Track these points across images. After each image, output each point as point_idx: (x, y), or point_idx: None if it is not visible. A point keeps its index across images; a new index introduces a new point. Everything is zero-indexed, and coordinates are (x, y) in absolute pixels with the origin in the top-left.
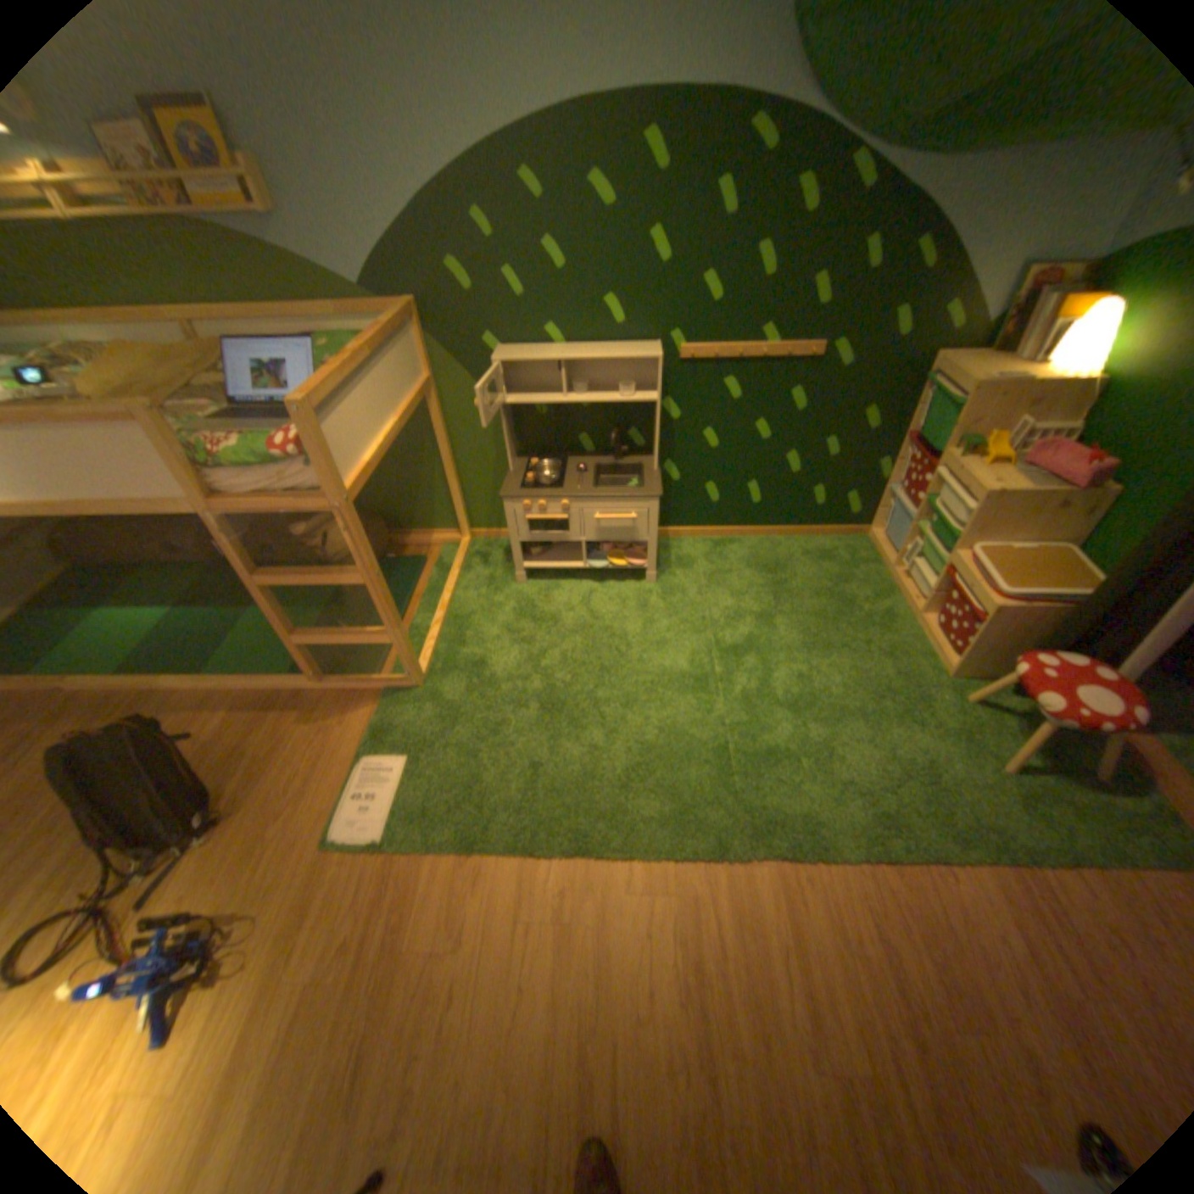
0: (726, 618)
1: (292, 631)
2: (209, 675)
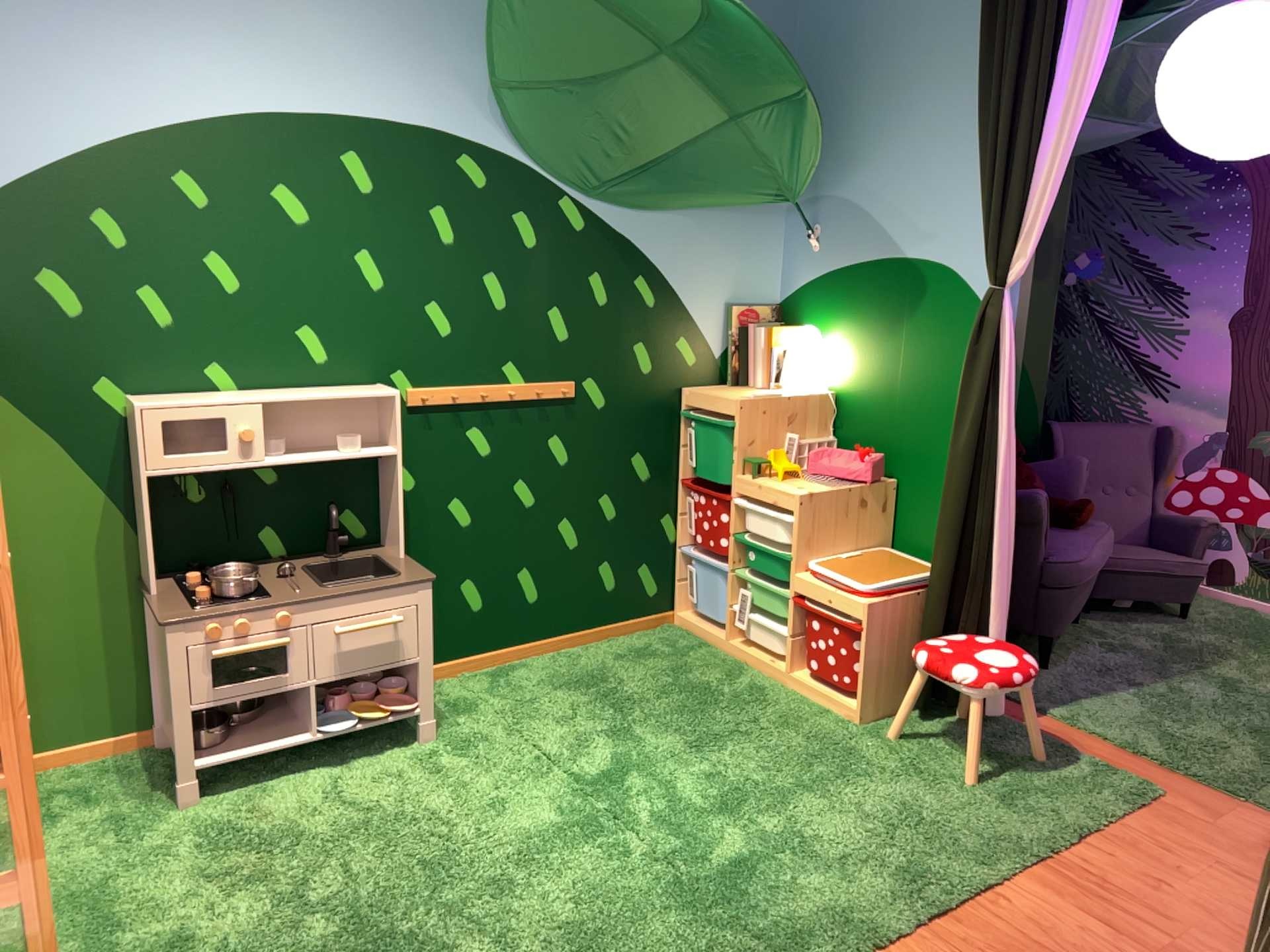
0: (569, 747)
1: None
2: None
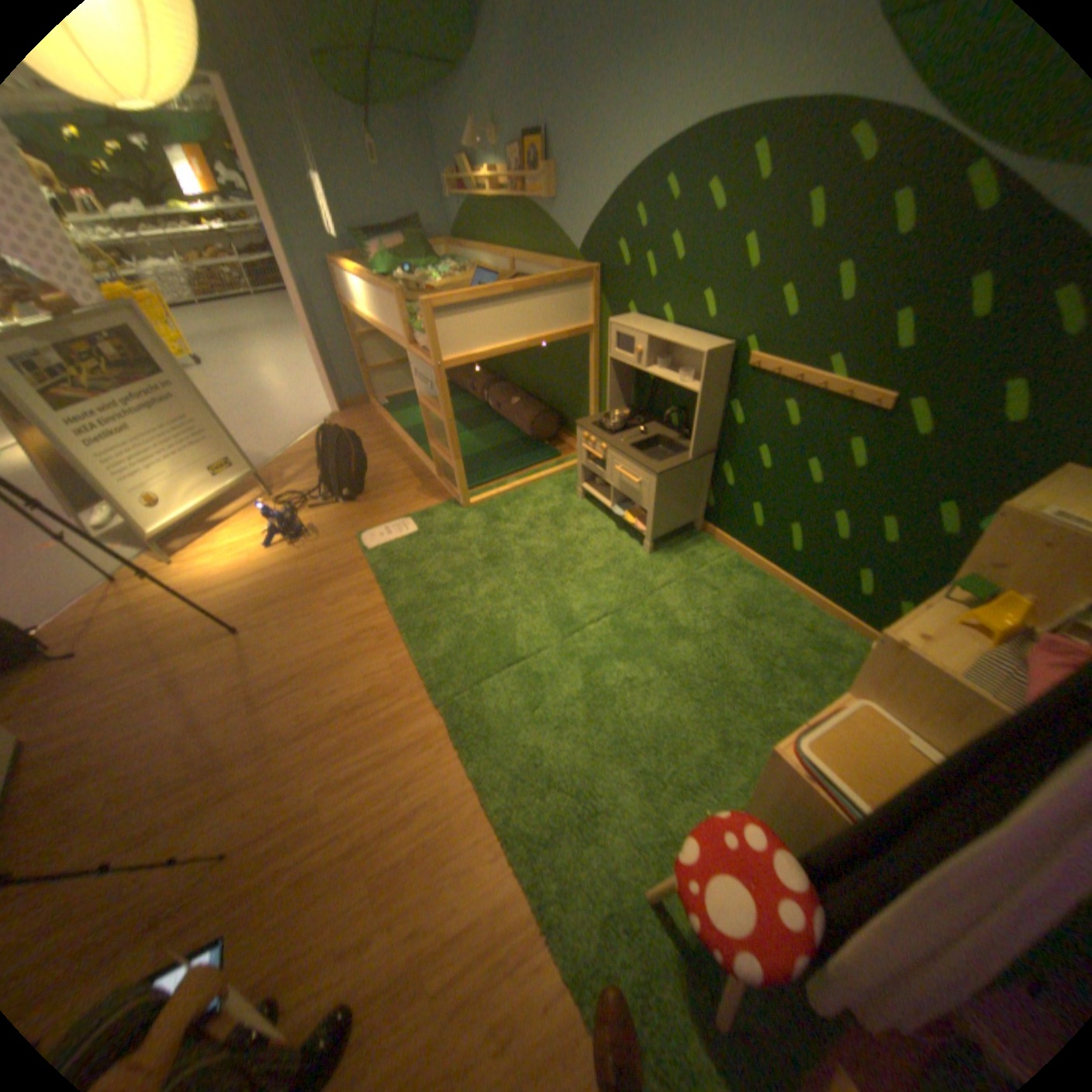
0: (653, 611)
1: (435, 440)
2: (421, 450)
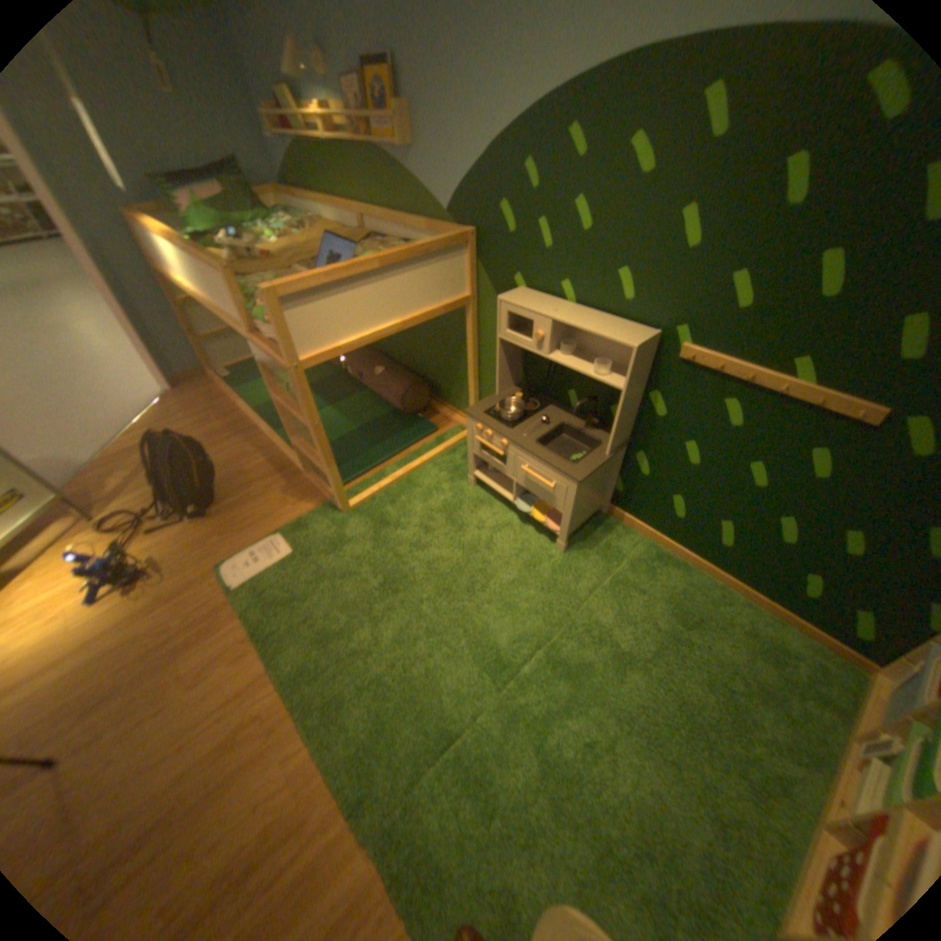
0: (589, 633)
1: (298, 434)
2: (279, 434)
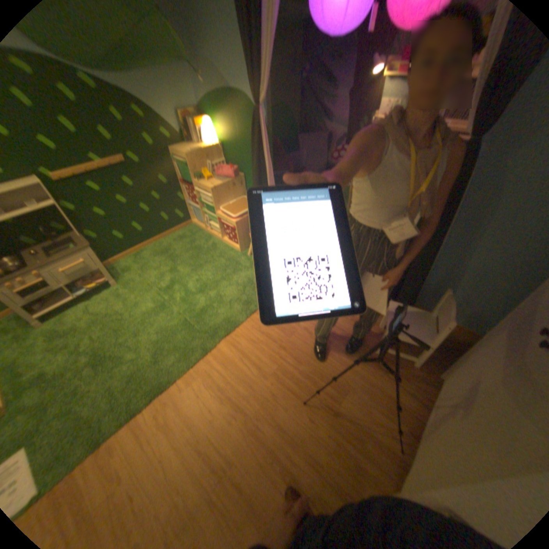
0: (157, 279)
1: None
2: None
